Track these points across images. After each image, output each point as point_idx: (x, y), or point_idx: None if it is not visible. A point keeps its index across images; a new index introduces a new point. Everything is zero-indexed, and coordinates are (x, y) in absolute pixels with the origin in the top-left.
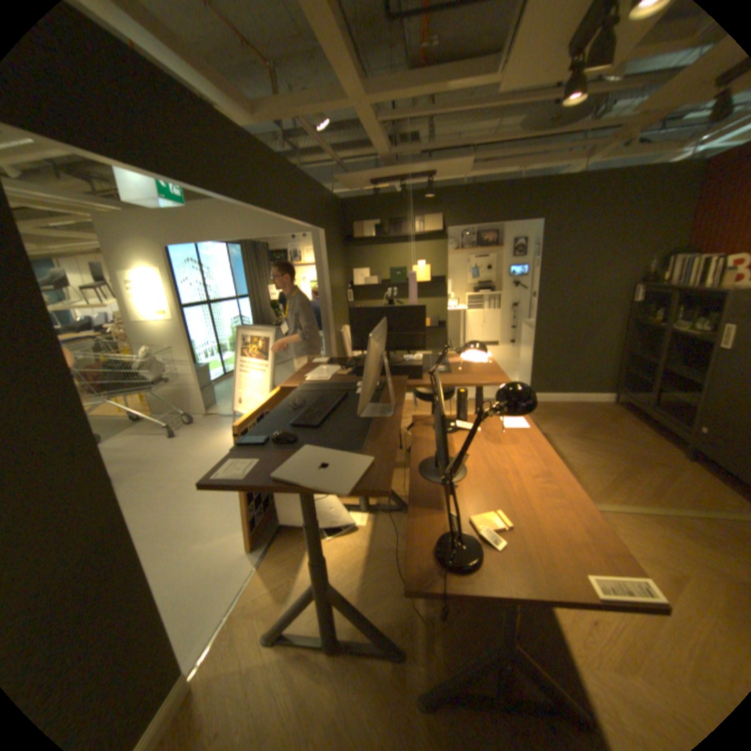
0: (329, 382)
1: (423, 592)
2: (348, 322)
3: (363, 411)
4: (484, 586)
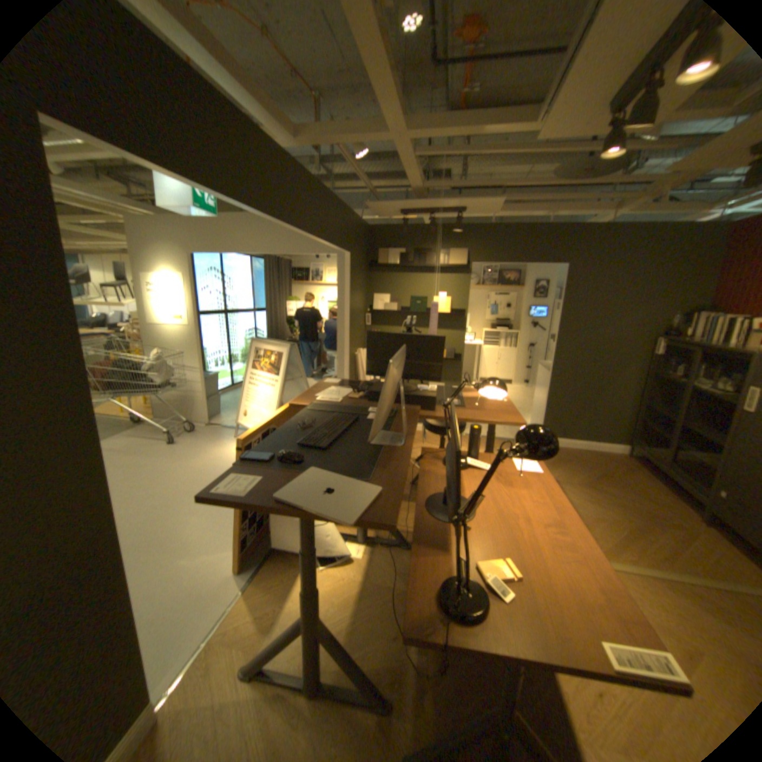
0: (341, 404)
1: (423, 640)
2: (364, 345)
3: (373, 438)
4: (489, 641)
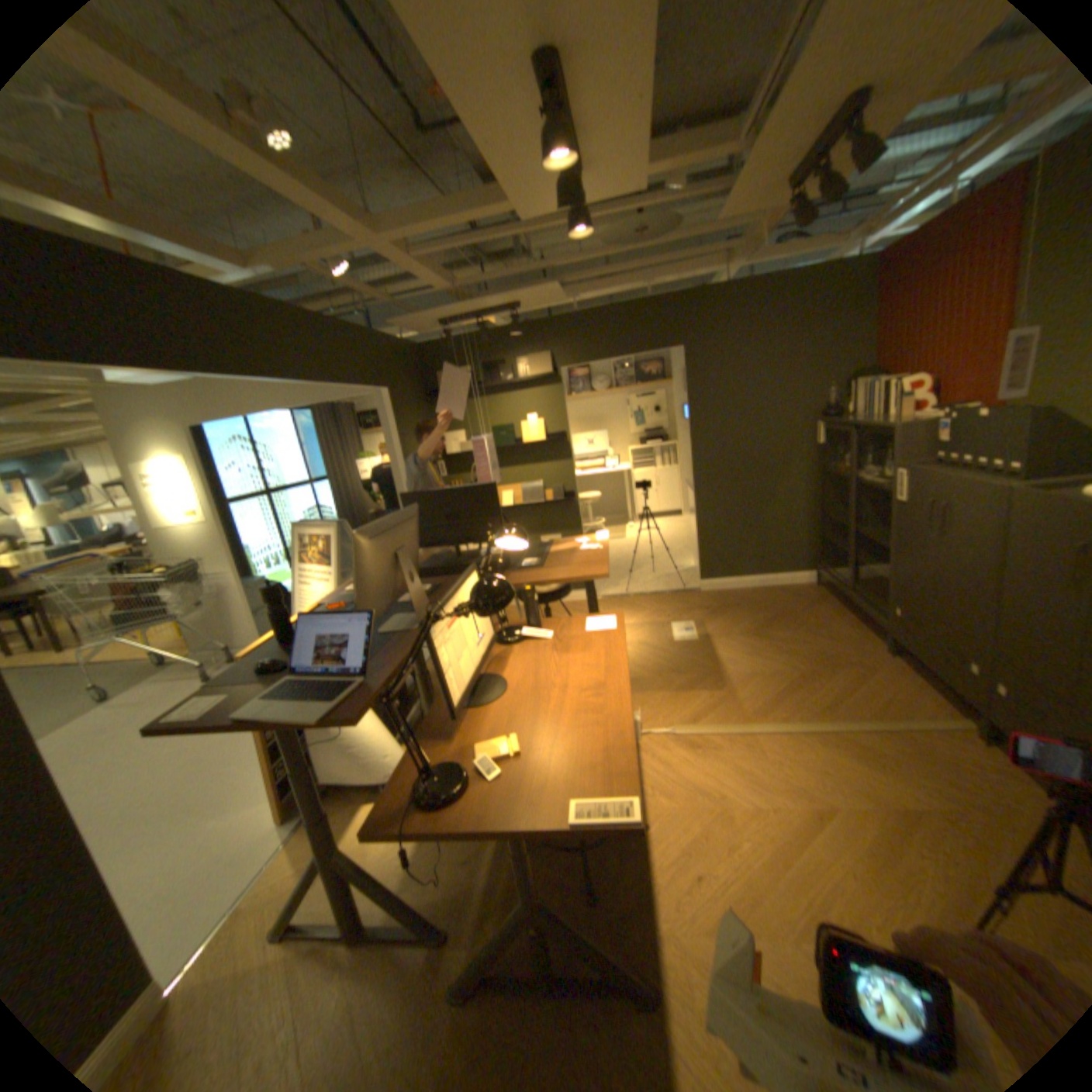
0: None
1: (378, 831)
2: None
3: (389, 622)
4: (451, 819)
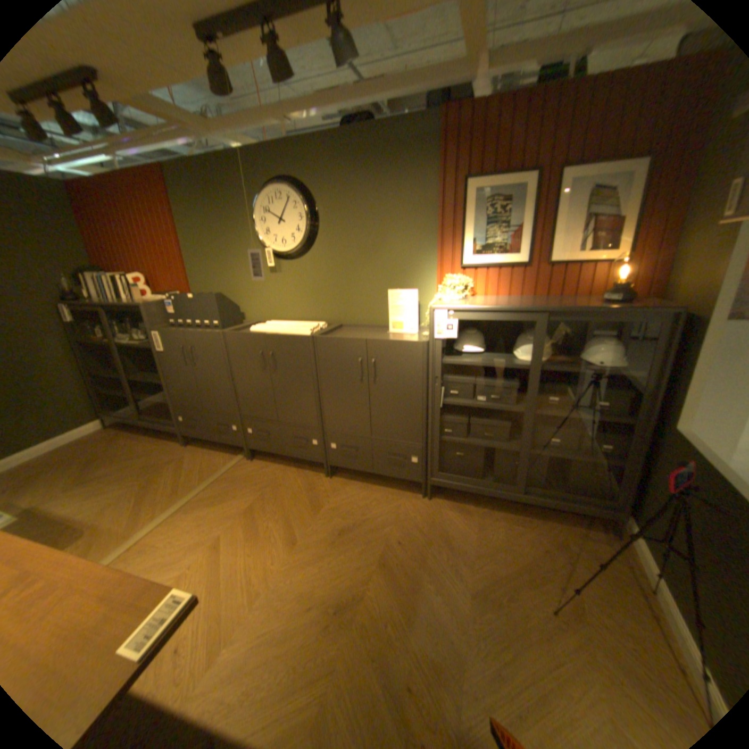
0: None
1: None
2: None
3: None
4: None
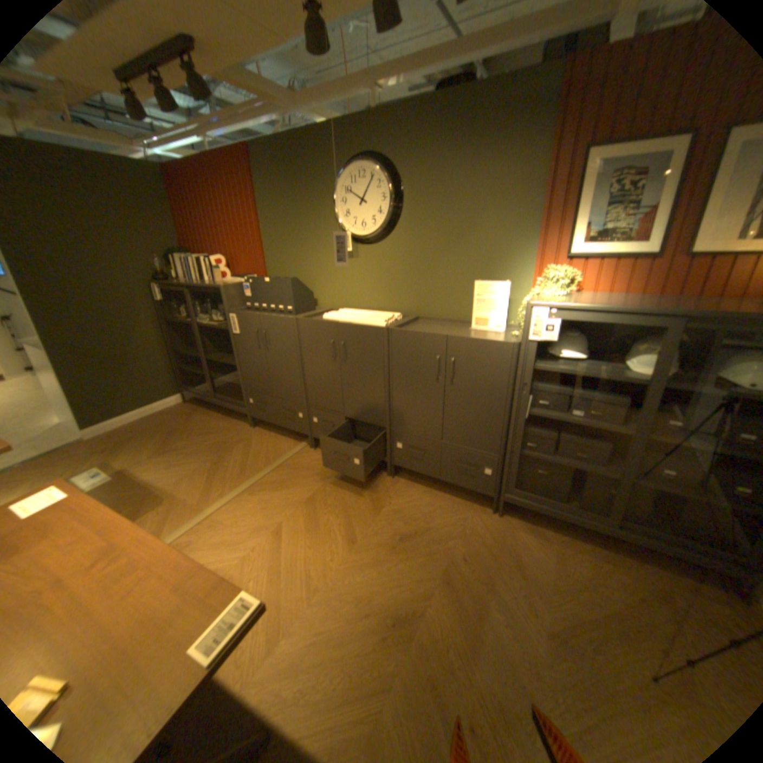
0: None
1: None
2: None
3: None
4: None
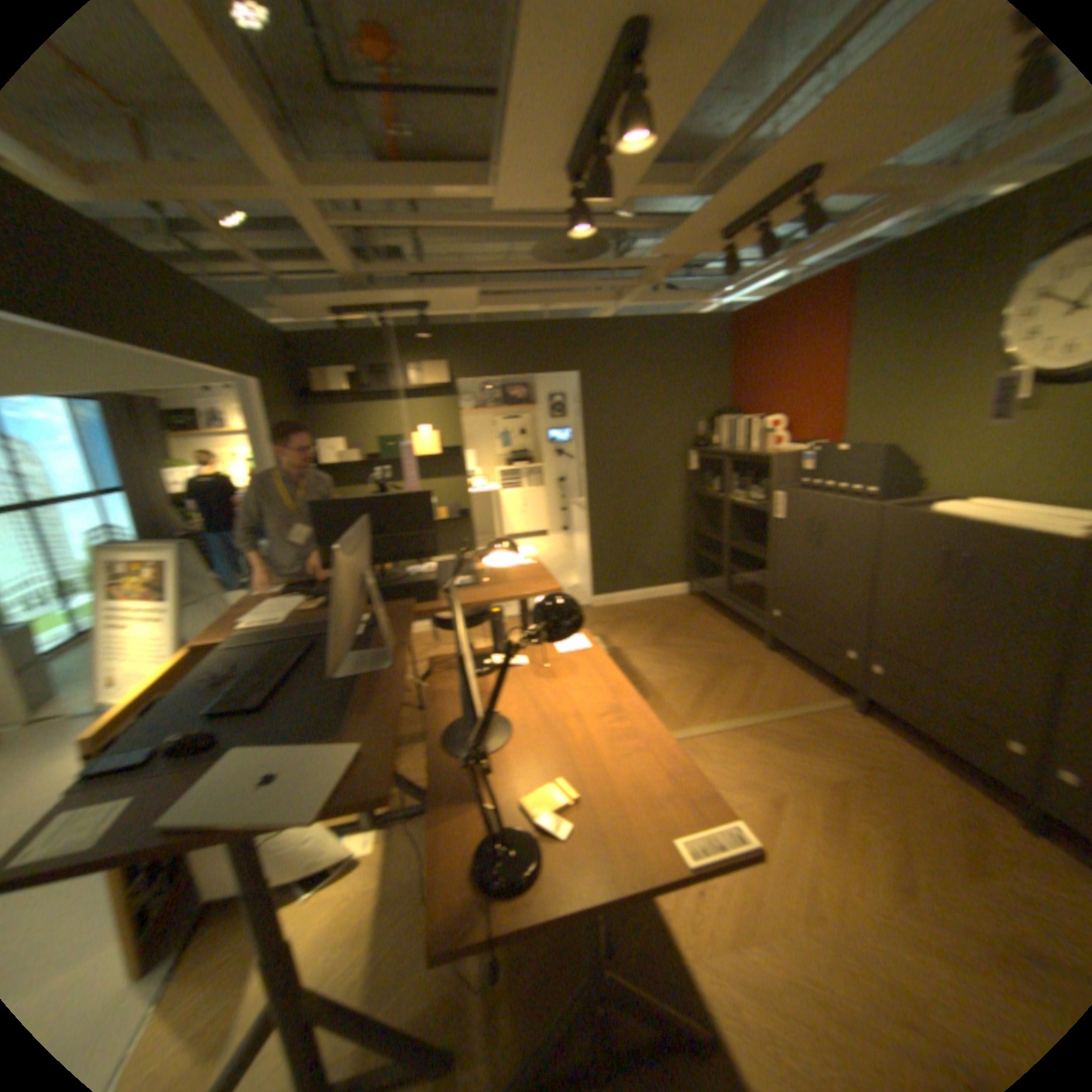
0: (280, 626)
1: (453, 950)
2: None
3: (339, 667)
4: (544, 905)
